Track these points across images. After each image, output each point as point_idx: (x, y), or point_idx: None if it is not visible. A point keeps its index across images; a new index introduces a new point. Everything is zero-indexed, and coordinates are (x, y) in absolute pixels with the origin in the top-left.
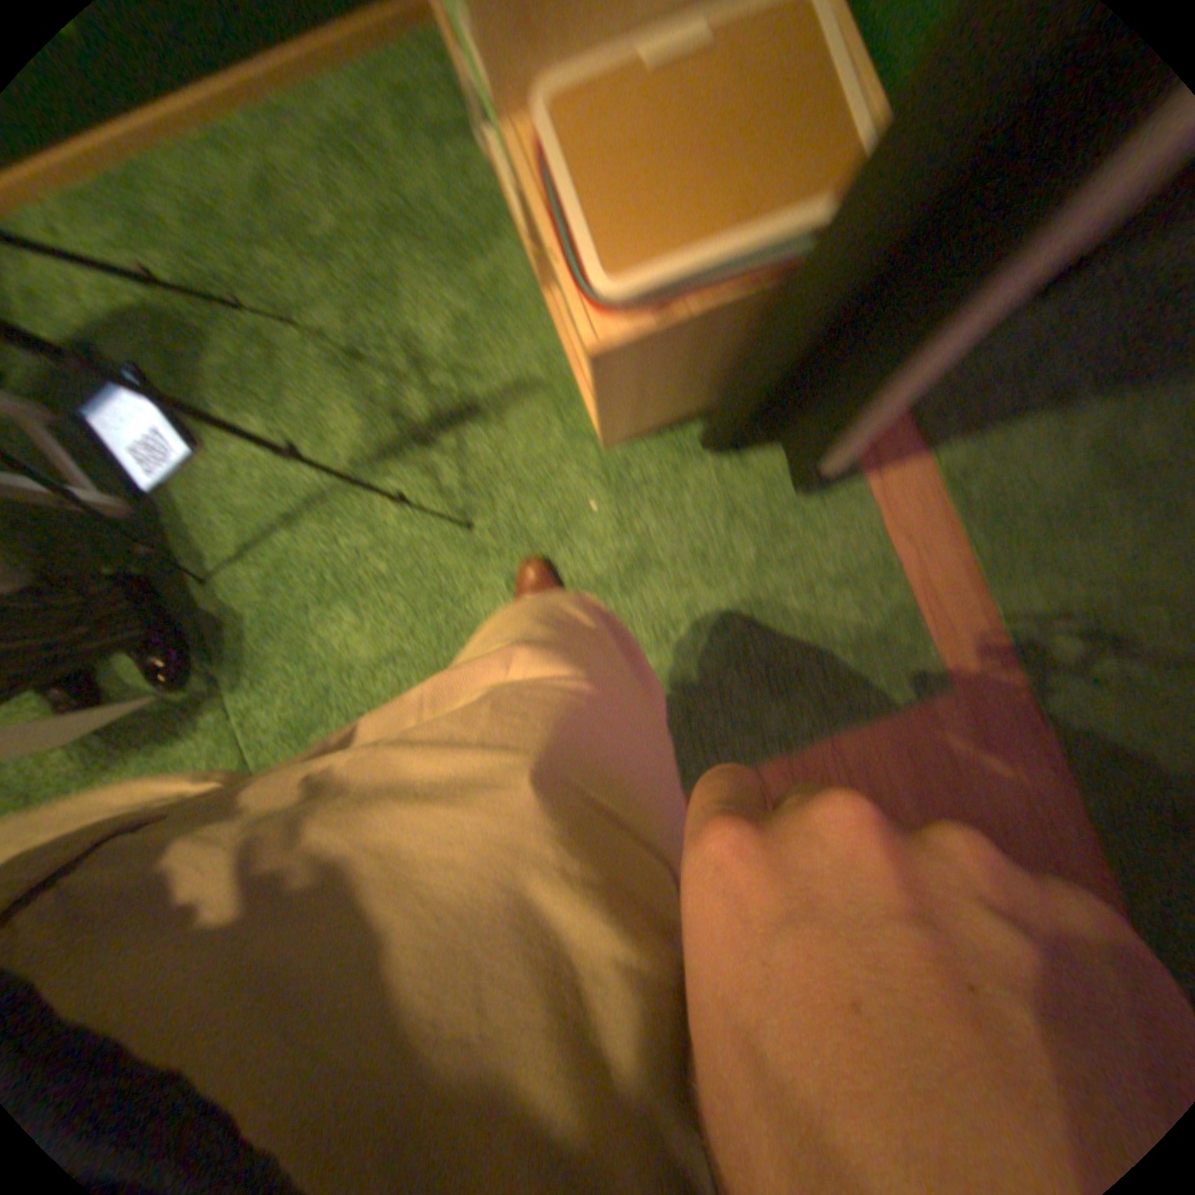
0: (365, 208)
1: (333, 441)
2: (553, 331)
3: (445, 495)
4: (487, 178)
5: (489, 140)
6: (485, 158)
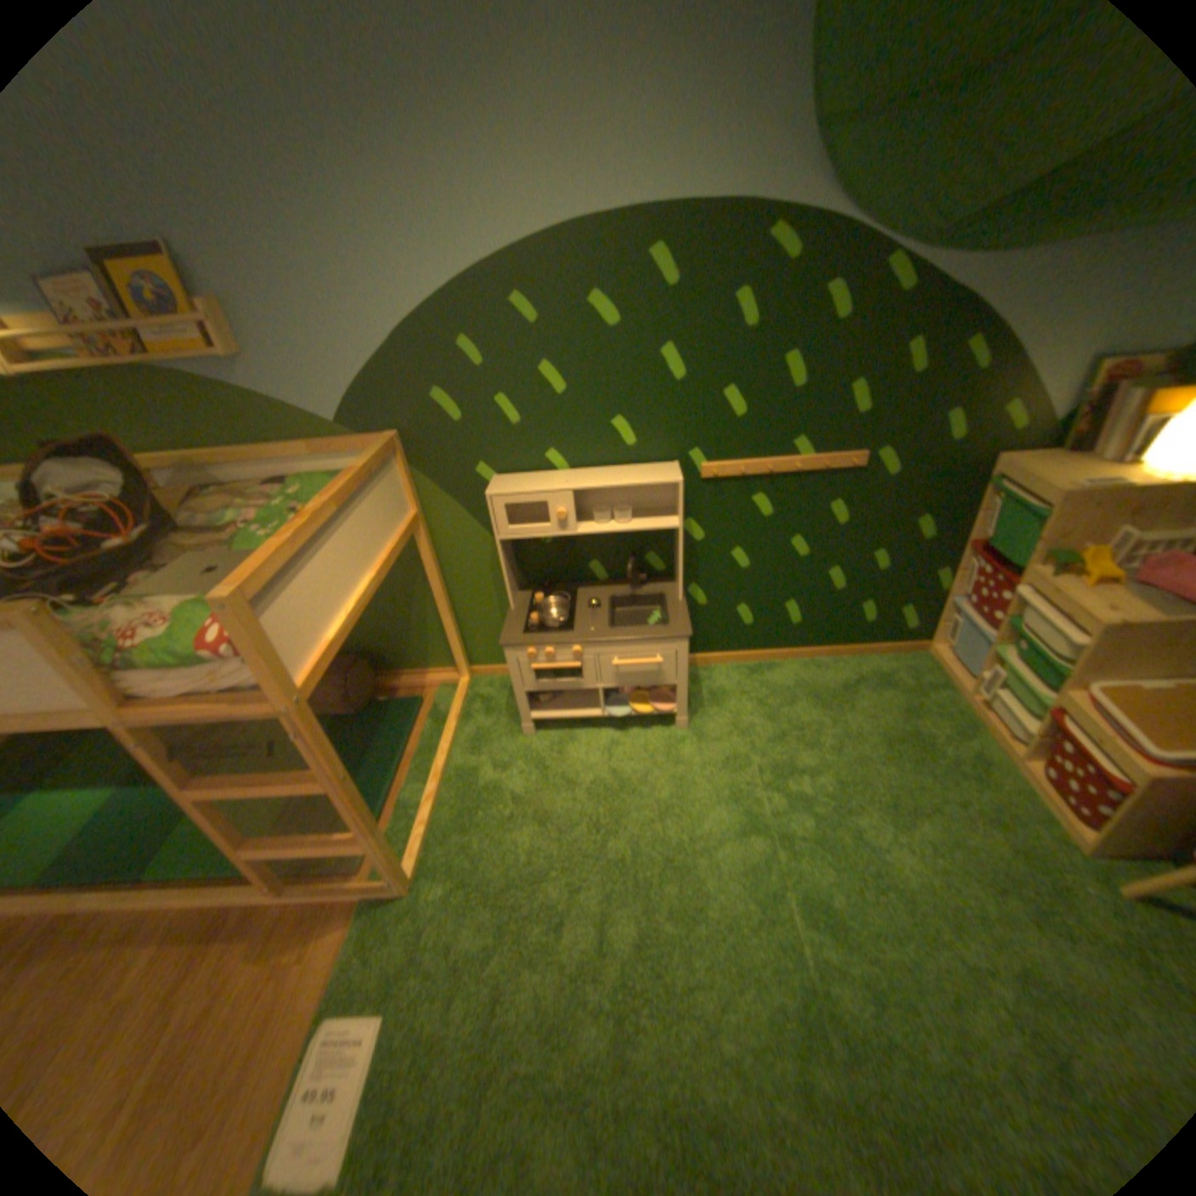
0: (899, 704)
1: (886, 800)
2: (1037, 782)
3: (970, 851)
4: (970, 709)
5: (977, 695)
6: (968, 701)
